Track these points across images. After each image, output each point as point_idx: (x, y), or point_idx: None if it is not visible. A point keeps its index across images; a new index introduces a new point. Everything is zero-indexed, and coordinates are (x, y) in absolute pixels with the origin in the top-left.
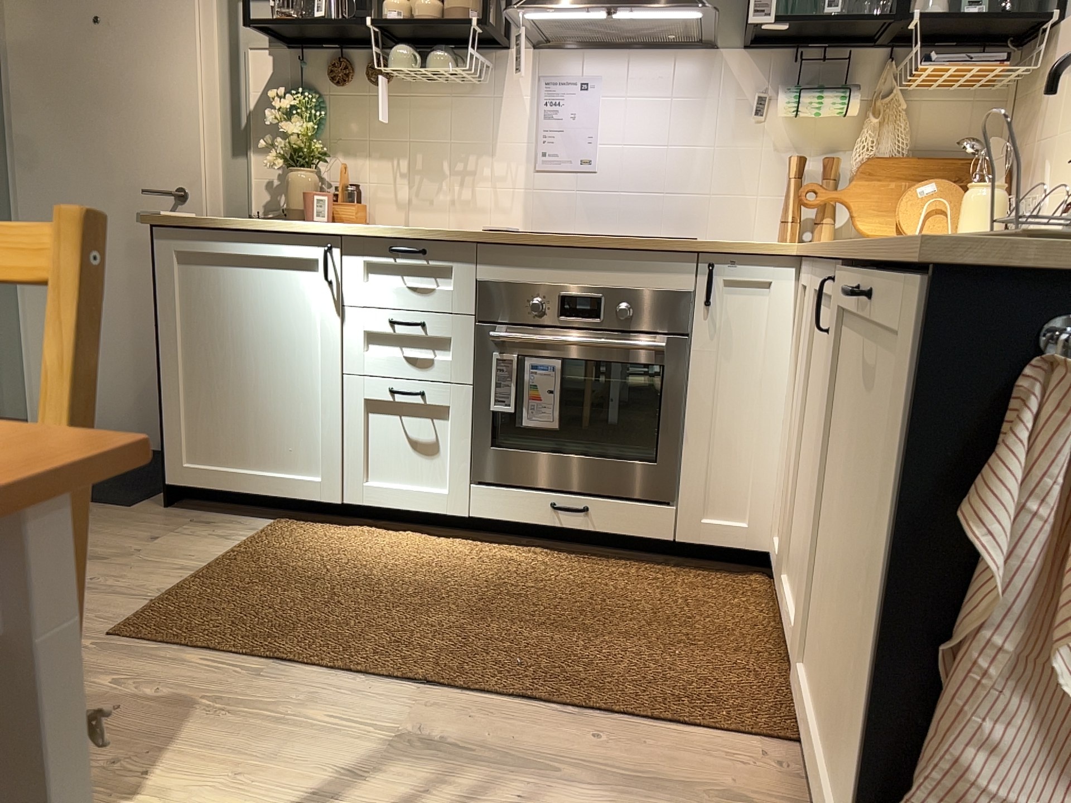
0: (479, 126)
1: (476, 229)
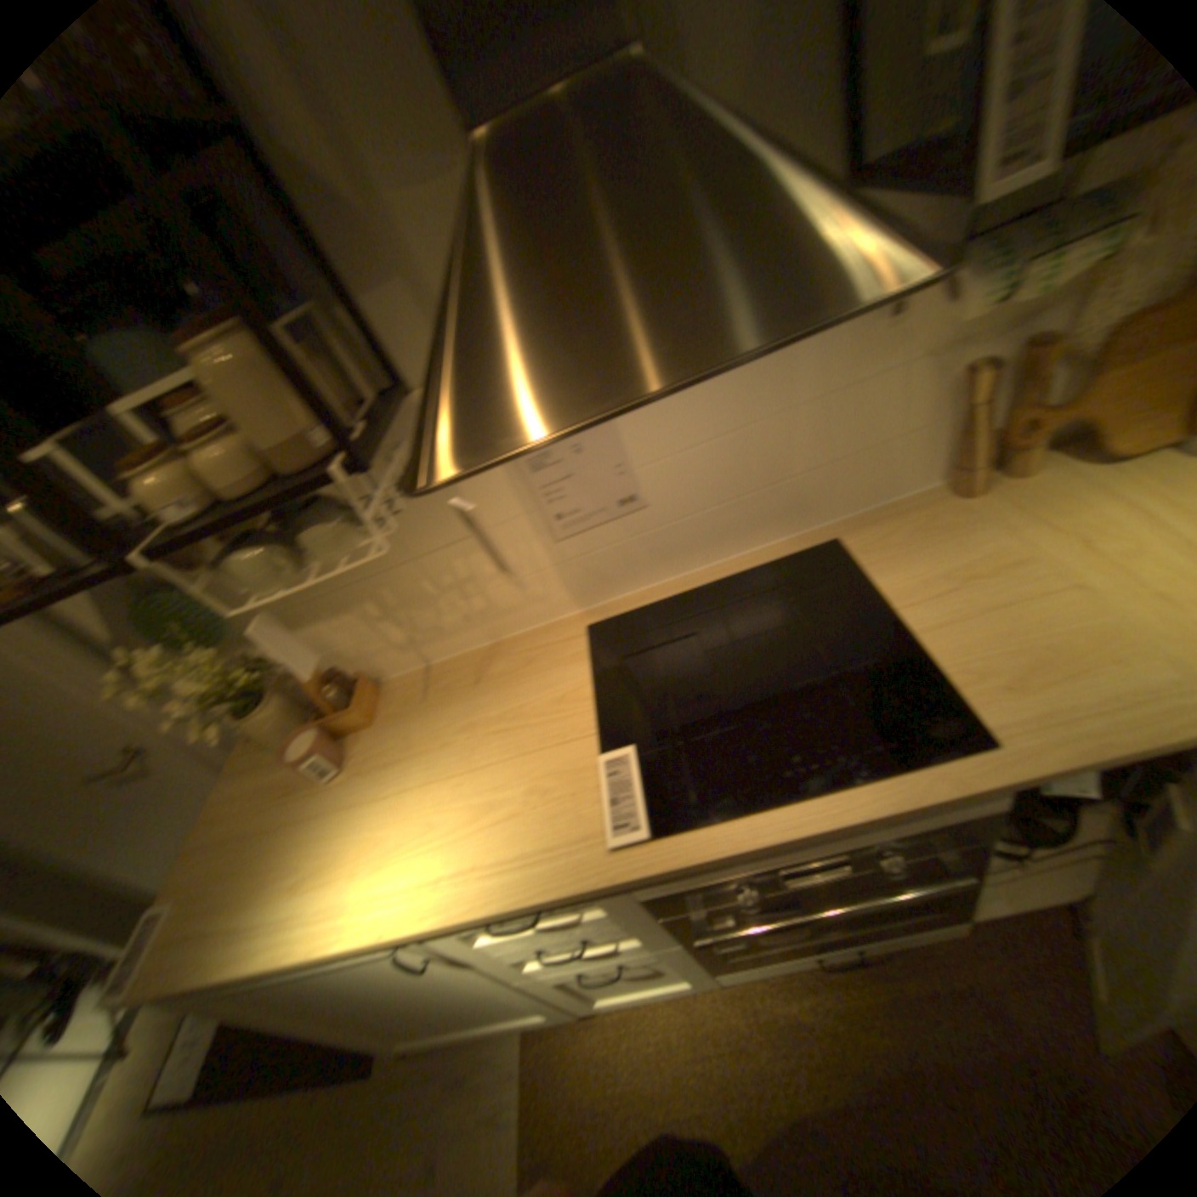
0: (431, 519)
1: (513, 633)
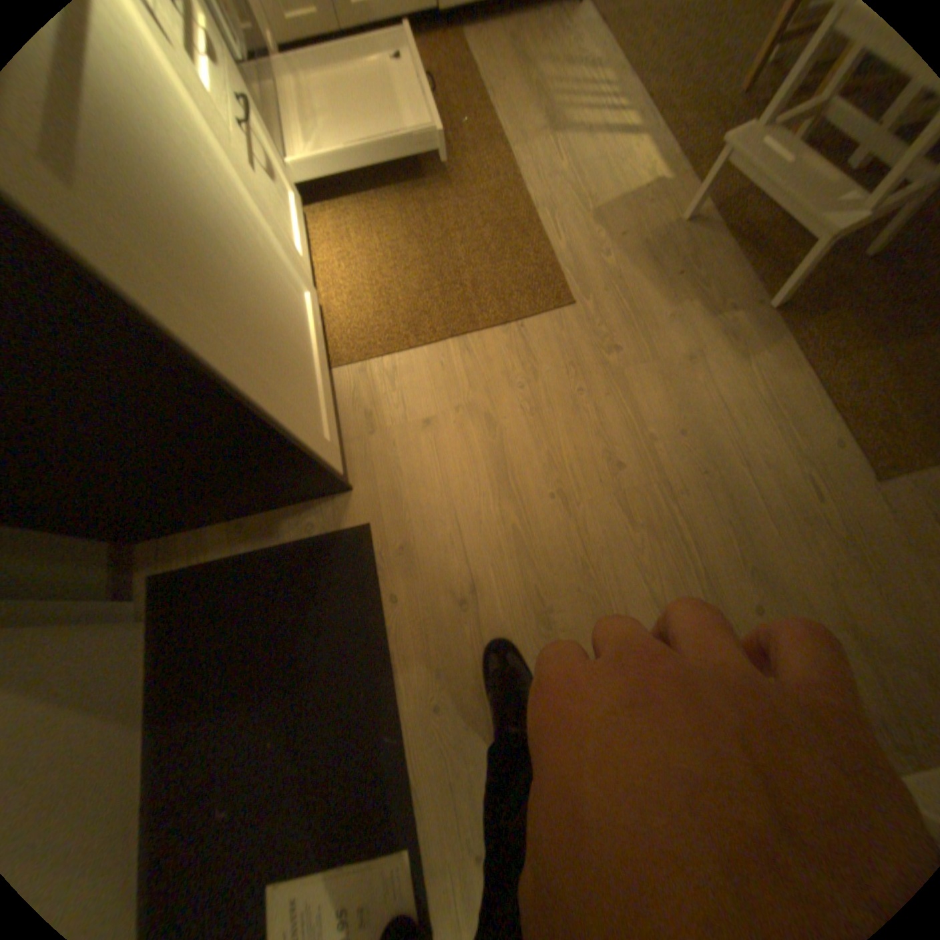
0: None
1: None
